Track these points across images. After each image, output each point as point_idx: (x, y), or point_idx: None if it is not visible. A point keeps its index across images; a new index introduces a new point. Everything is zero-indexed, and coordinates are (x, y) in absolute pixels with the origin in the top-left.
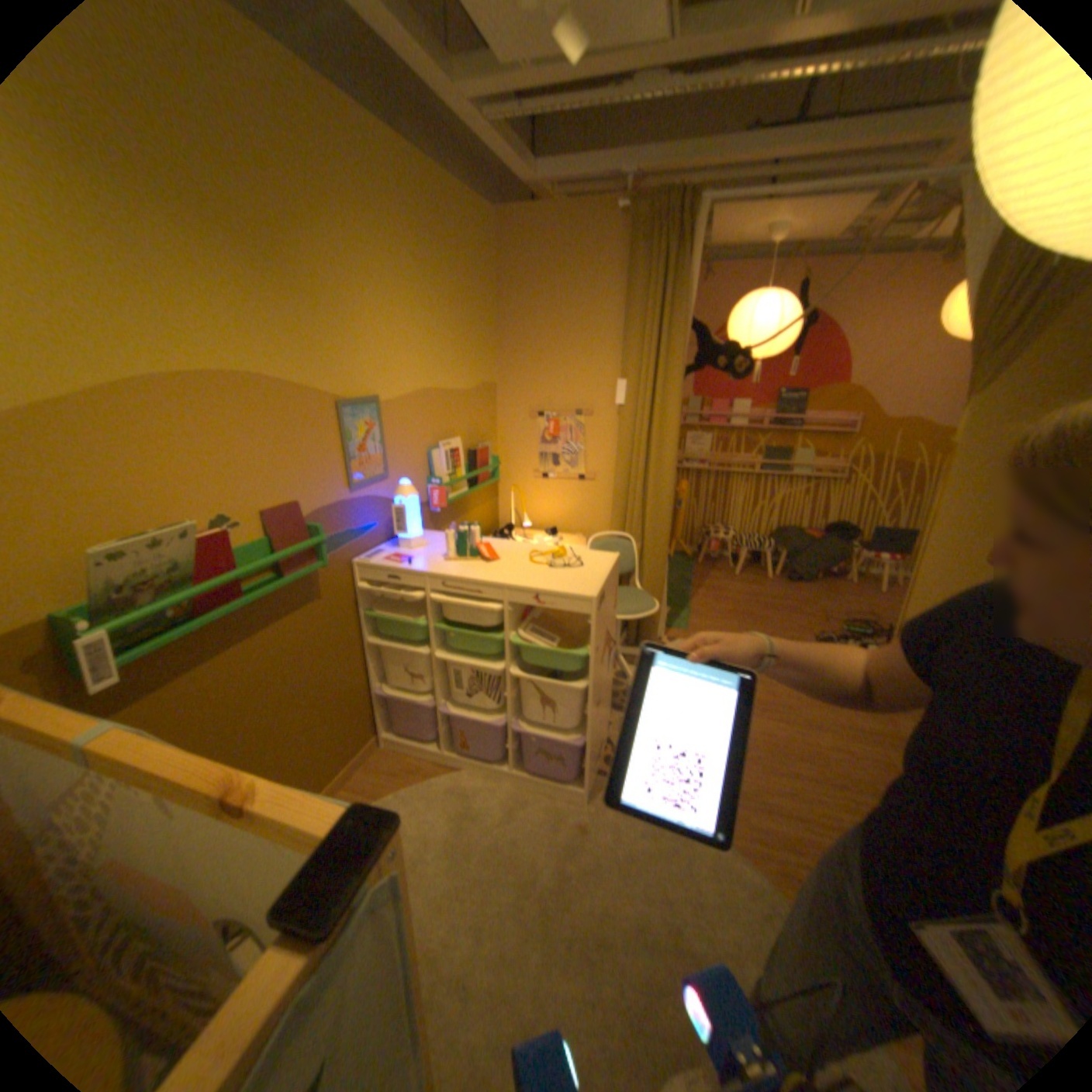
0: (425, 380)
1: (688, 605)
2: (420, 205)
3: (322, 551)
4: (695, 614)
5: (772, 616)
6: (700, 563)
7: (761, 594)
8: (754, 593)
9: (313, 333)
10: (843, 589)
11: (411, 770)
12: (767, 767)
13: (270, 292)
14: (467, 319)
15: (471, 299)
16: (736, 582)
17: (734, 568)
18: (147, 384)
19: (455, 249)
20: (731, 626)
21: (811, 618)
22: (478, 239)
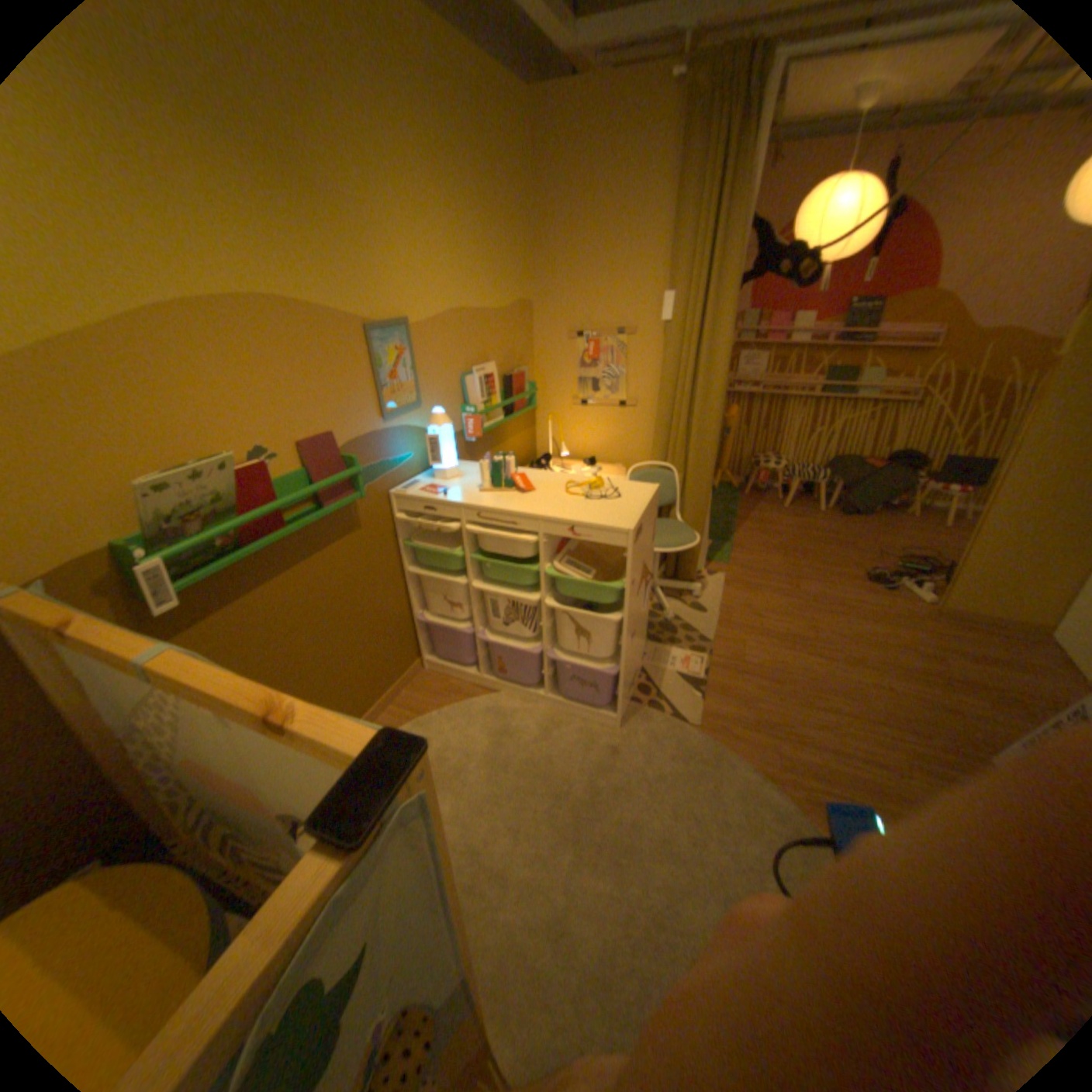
0: (456, 299)
1: (731, 539)
2: (445, 89)
3: (359, 482)
4: (739, 548)
5: (822, 550)
6: (747, 494)
7: (811, 528)
8: (804, 526)
9: (337, 249)
10: (903, 523)
11: (454, 690)
12: (804, 701)
13: (288, 203)
14: (501, 227)
15: (505, 203)
16: (785, 515)
17: (784, 501)
18: (173, 310)
19: (487, 143)
20: (776, 560)
21: (864, 553)
22: (511, 129)
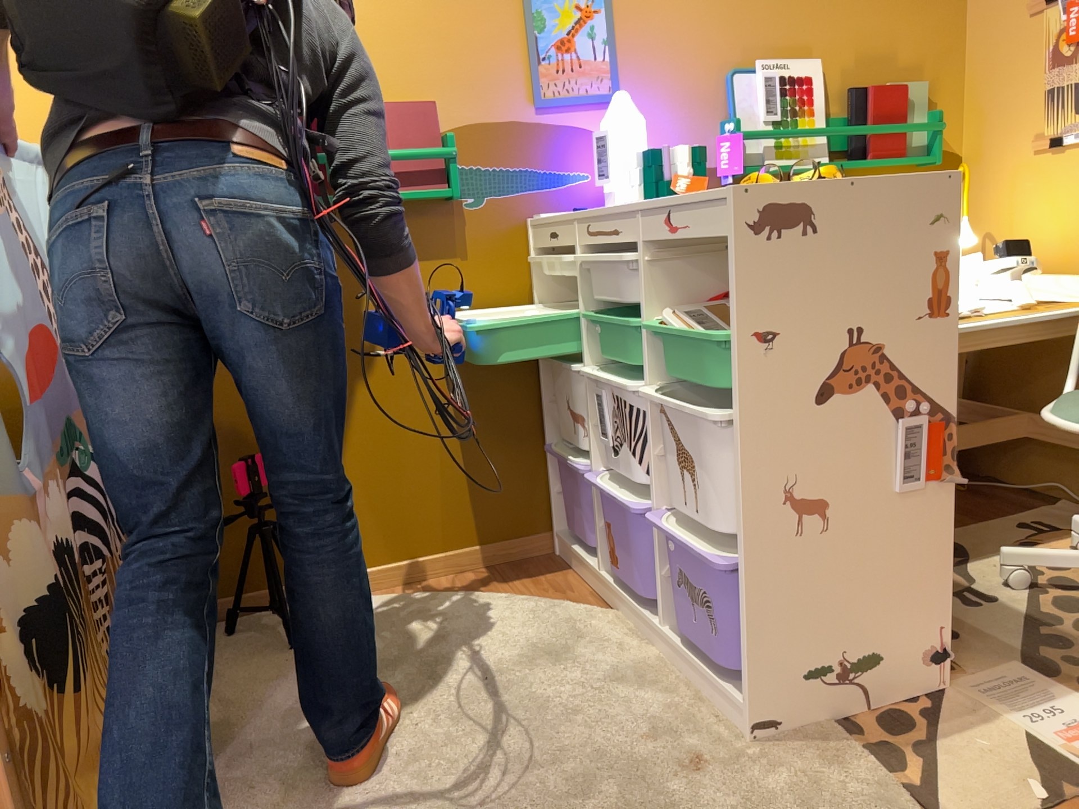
0: None
1: None
2: None
3: (451, 173)
4: None
5: None
6: None
7: None
8: None
9: None
10: None
11: (559, 587)
12: None
13: None
14: None
15: None
16: None
17: None
18: None
19: None
20: None
21: None
22: None
